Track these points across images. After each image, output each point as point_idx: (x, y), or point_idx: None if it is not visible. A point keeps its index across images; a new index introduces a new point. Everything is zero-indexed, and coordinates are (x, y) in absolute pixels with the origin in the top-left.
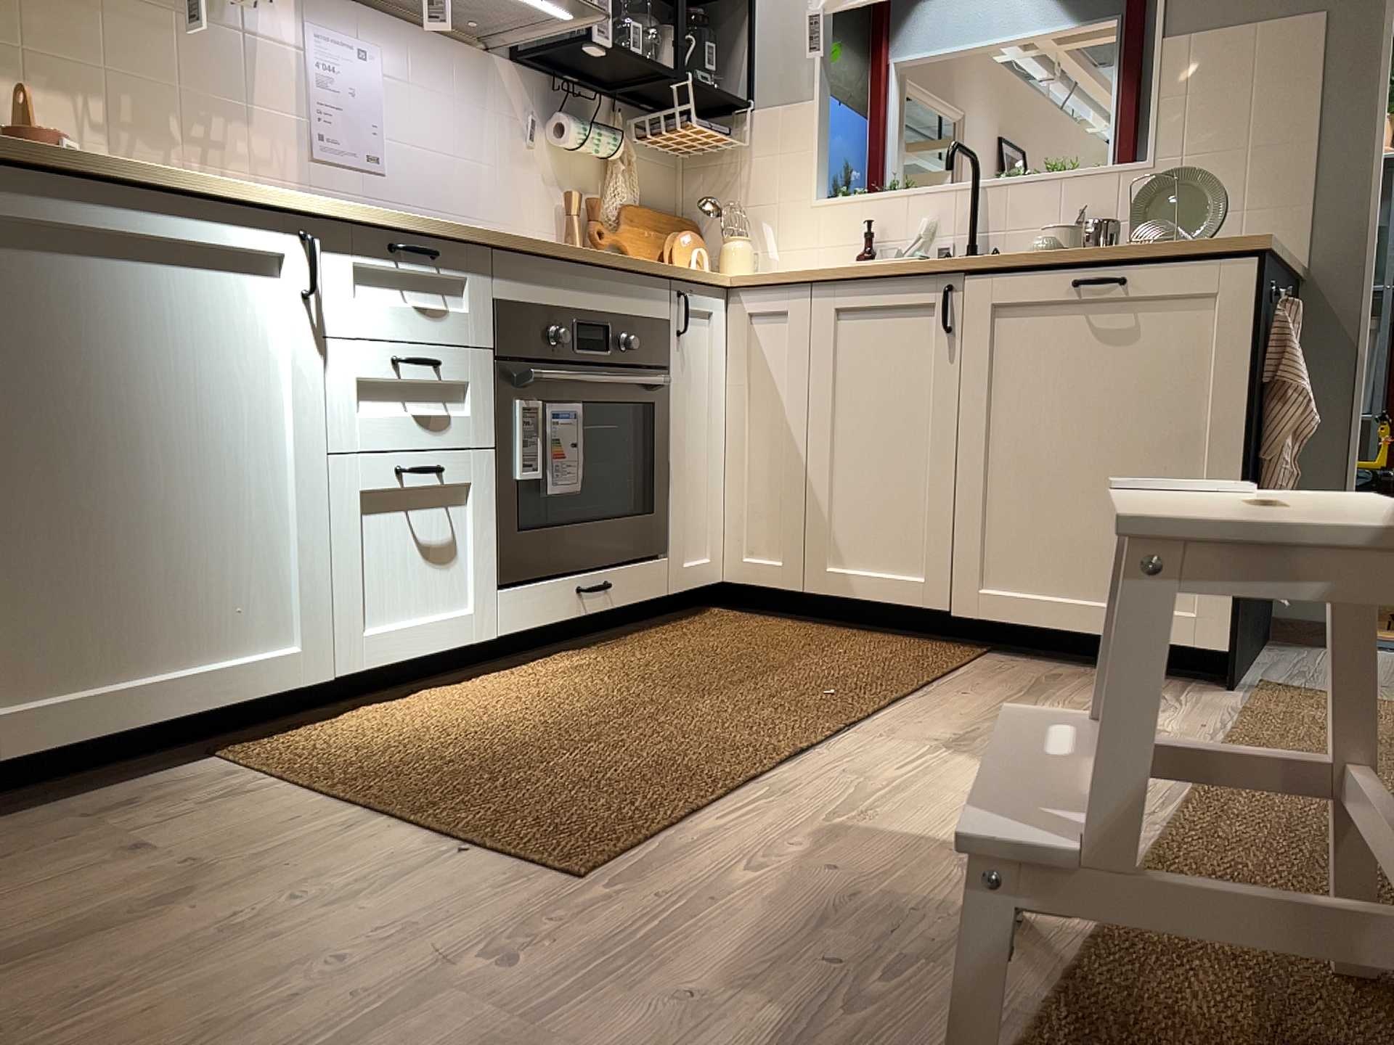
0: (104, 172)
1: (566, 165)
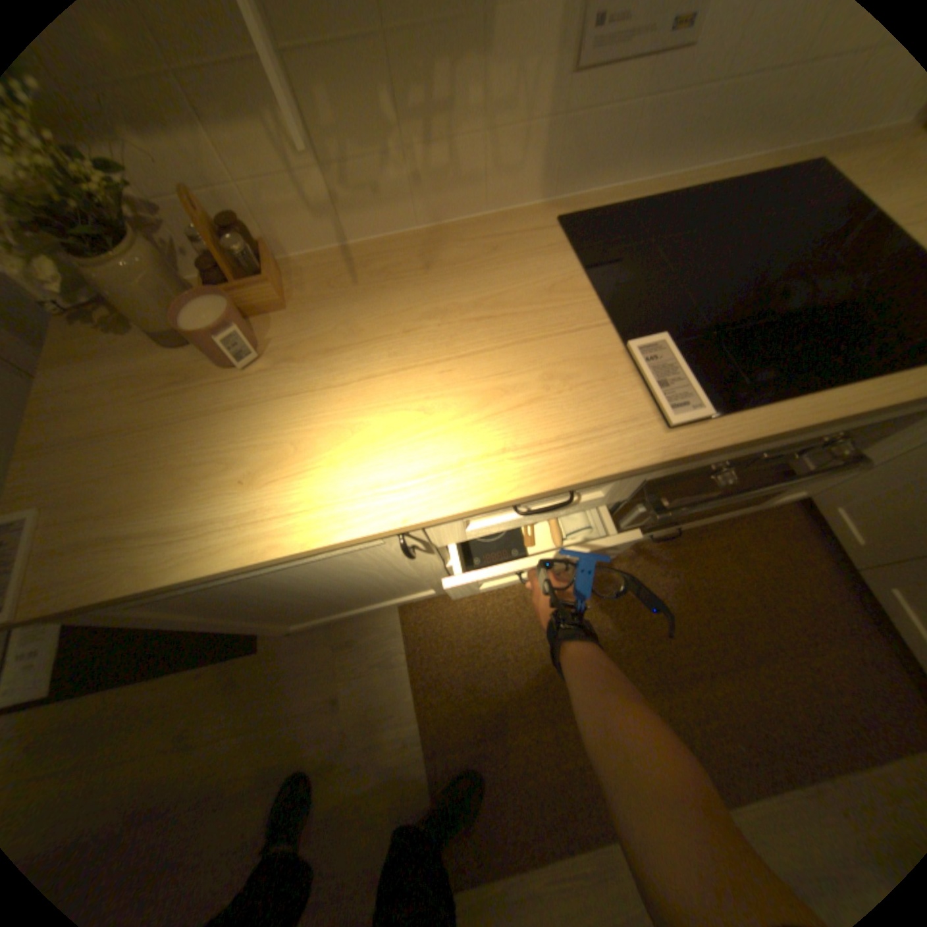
0: (174, 585)
1: None
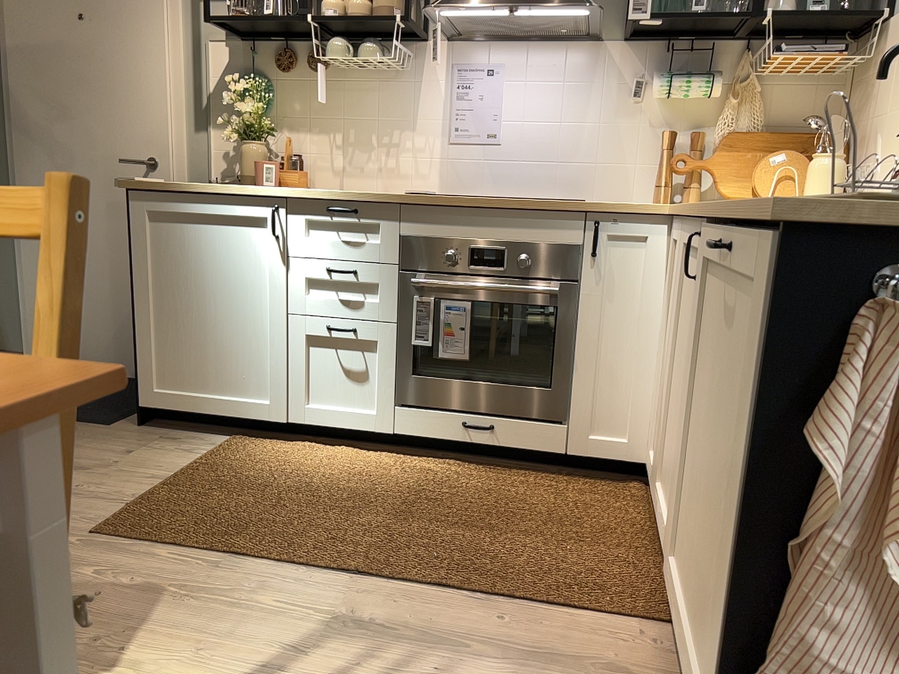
0: (190, 191)
1: (674, 110)
